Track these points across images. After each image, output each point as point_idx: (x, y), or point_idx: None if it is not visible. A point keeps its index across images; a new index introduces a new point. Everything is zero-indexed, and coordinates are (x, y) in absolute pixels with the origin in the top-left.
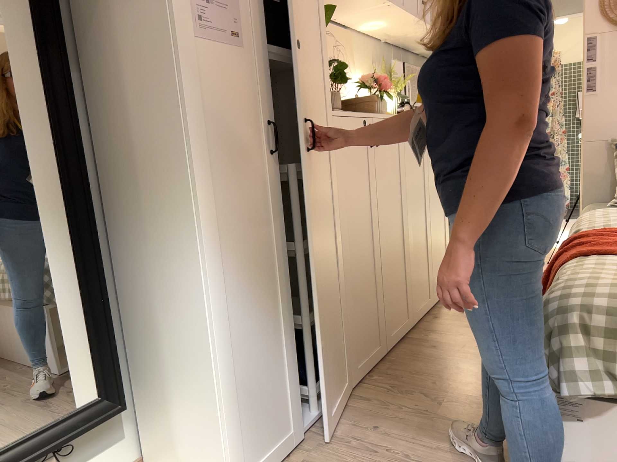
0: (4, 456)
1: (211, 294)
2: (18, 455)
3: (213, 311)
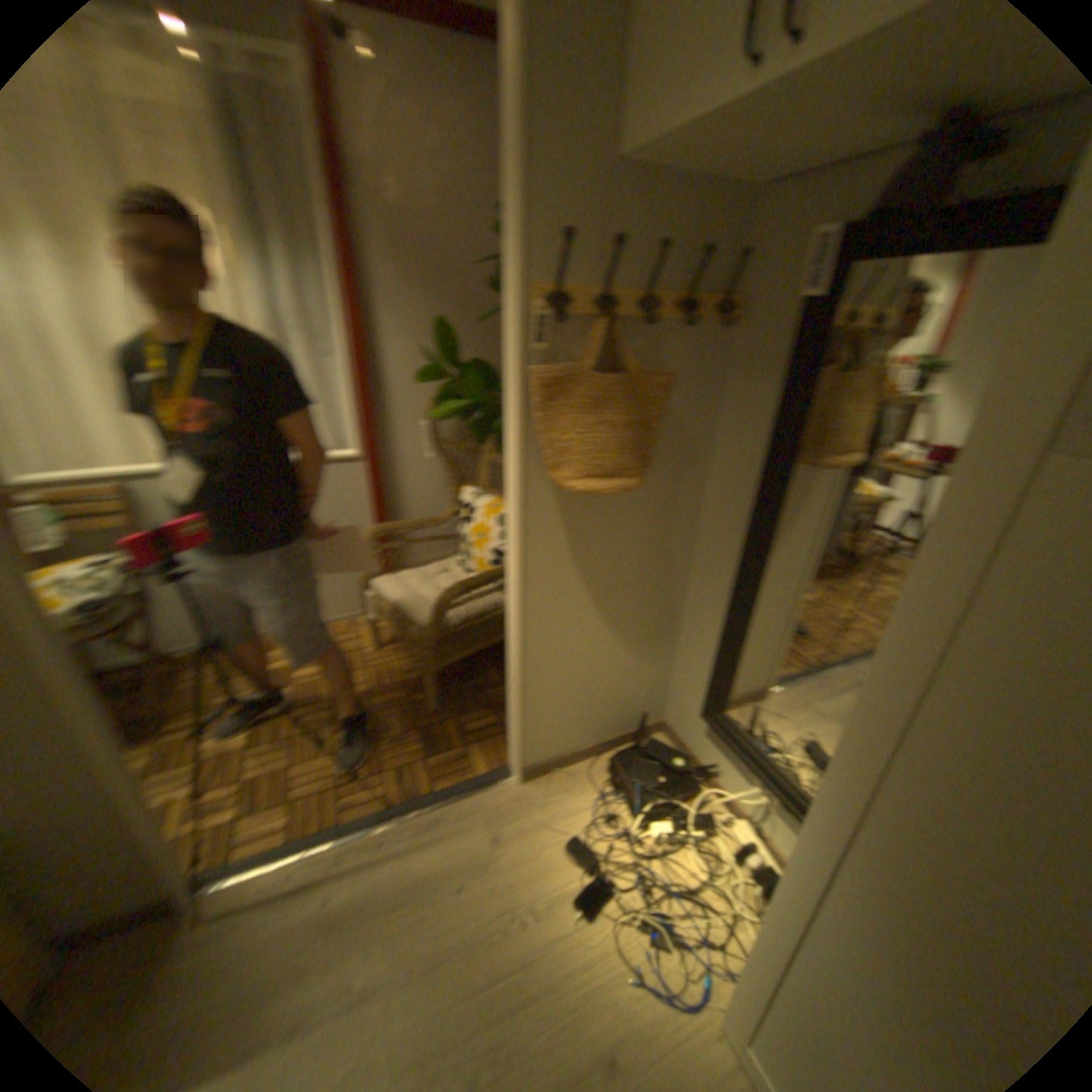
0: (752, 750)
1: (811, 861)
2: (756, 761)
3: (803, 879)
